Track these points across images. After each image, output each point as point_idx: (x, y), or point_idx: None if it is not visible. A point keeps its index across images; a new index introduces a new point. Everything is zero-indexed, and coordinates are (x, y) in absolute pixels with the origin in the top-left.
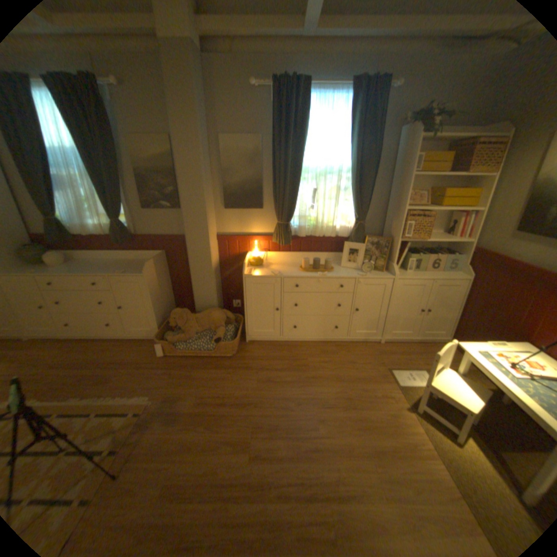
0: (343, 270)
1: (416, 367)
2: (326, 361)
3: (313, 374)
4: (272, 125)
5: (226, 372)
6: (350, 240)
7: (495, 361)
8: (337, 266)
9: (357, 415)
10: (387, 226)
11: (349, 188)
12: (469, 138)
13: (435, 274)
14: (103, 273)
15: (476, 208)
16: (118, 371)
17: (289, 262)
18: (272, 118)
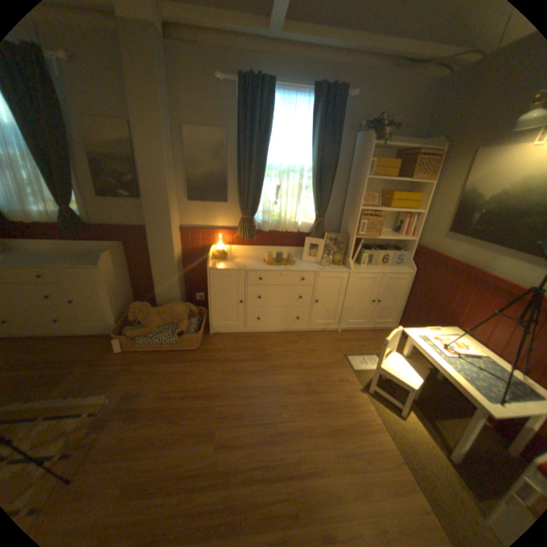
0: (304, 264)
1: (367, 352)
2: (287, 350)
3: (275, 363)
4: (237, 121)
5: (190, 366)
6: (310, 236)
7: (431, 344)
8: (298, 260)
9: (316, 399)
10: (344, 224)
11: (310, 187)
12: (413, 148)
13: (384, 268)
14: (50, 265)
15: (418, 210)
16: (69, 370)
17: (253, 256)
18: (237, 114)
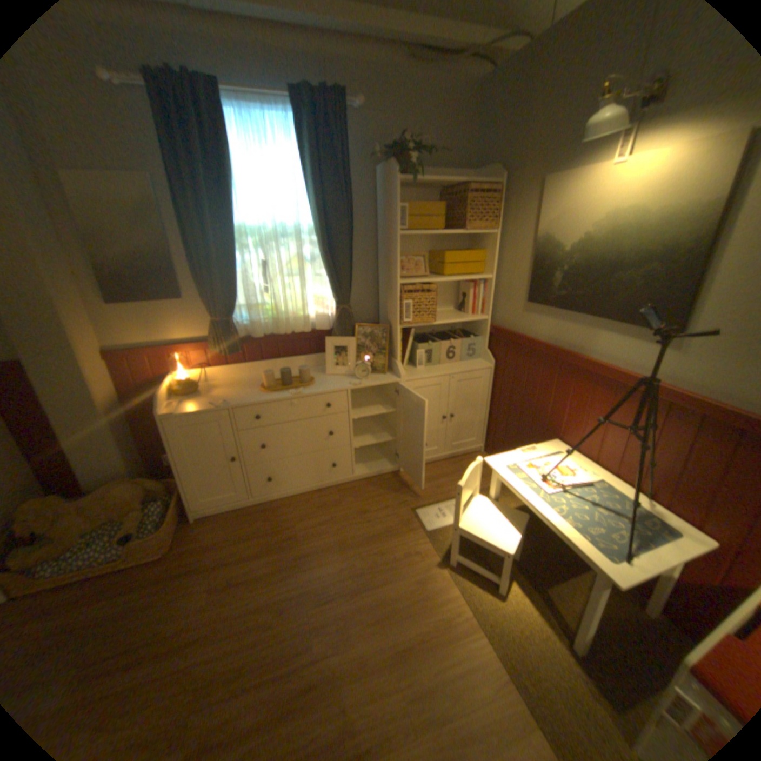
0: (330, 381)
1: (445, 496)
2: (324, 522)
3: (303, 550)
4: (162, 157)
5: (149, 593)
6: (334, 334)
7: (525, 477)
8: (321, 374)
9: (370, 600)
10: (383, 309)
11: (319, 258)
12: (460, 184)
13: (451, 367)
14: None
15: (483, 276)
16: None
17: (247, 380)
18: (160, 144)
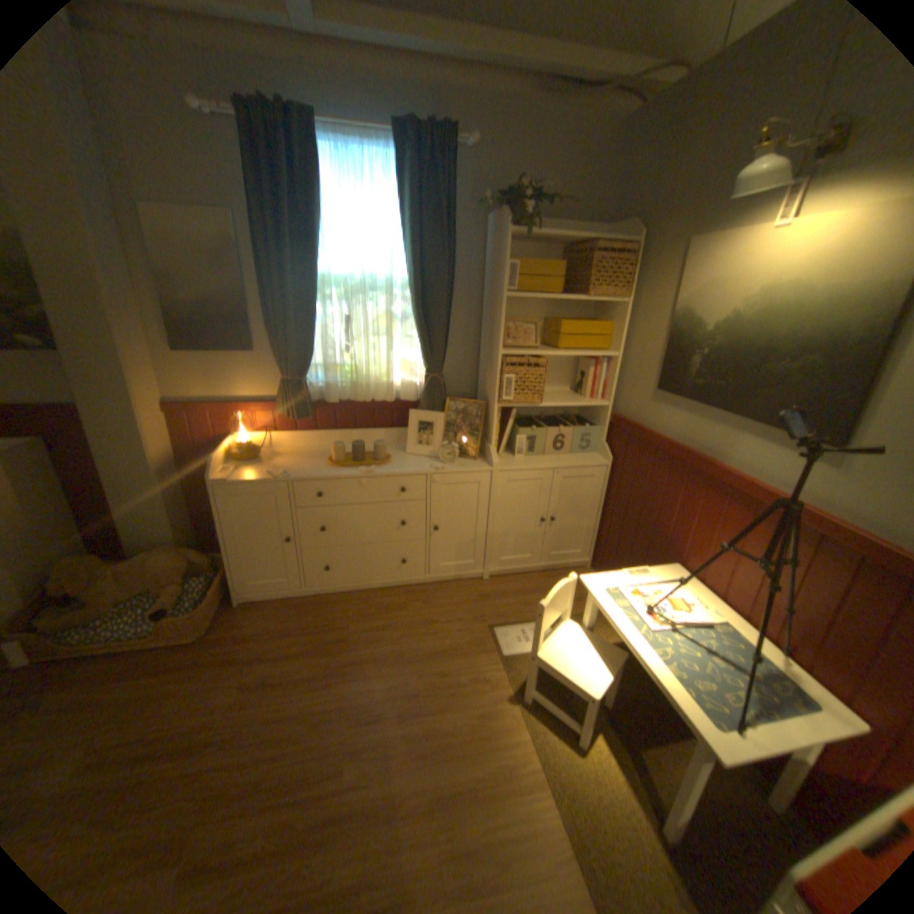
0: (408, 461)
1: (533, 616)
2: (382, 627)
3: (353, 657)
4: (245, 192)
5: (175, 680)
6: (421, 406)
7: (627, 605)
8: (400, 452)
9: (420, 728)
10: (481, 382)
11: (410, 317)
12: (586, 240)
13: (557, 459)
14: None
15: (608, 353)
16: None
17: (315, 450)
18: (243, 179)
